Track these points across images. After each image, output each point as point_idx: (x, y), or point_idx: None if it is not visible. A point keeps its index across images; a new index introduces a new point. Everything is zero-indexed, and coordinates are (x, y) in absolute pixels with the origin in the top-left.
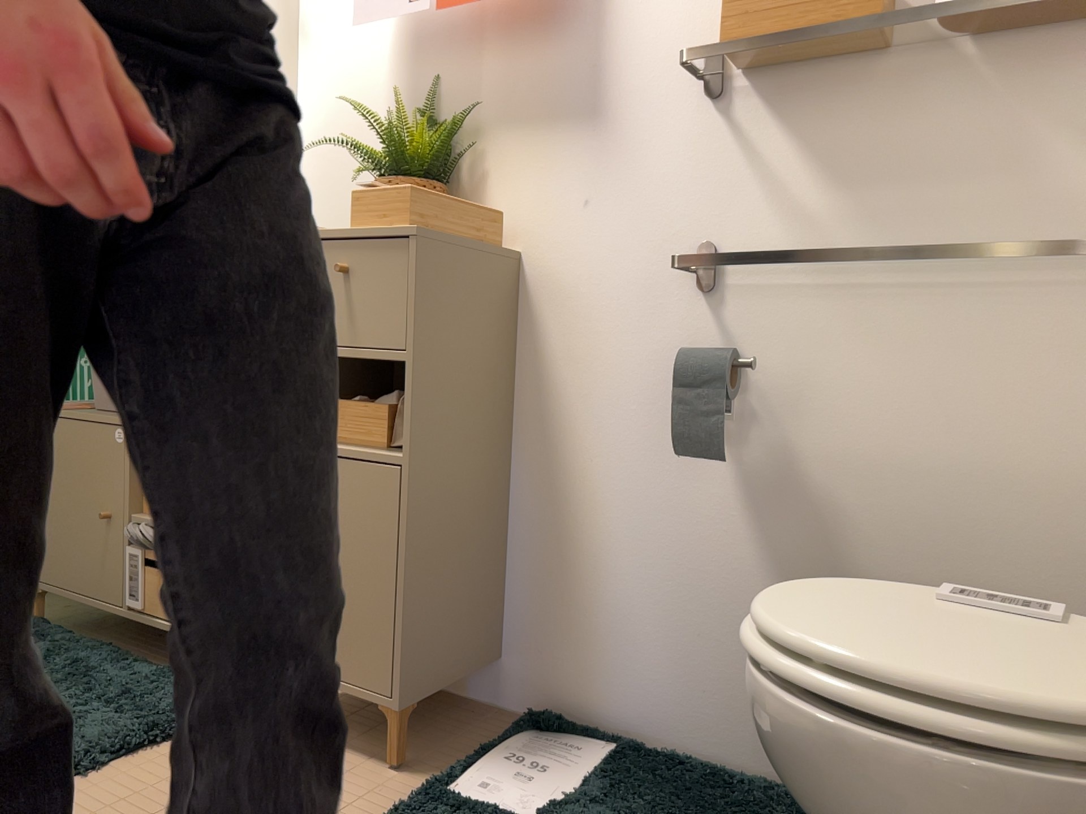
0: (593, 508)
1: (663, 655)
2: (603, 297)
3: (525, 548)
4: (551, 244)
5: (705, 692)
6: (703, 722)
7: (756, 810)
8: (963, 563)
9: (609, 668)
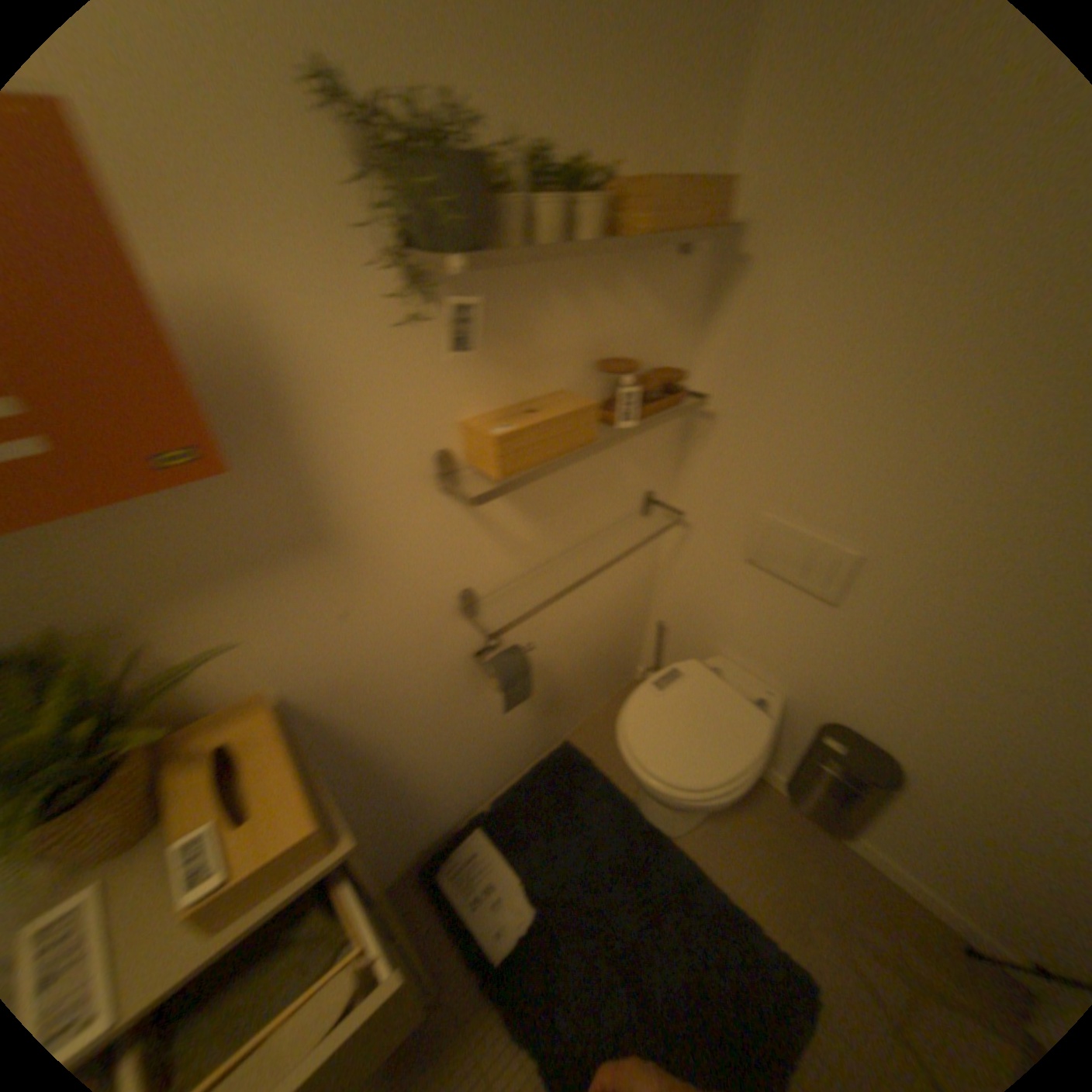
0: (419, 767)
1: (478, 776)
2: (389, 664)
3: (373, 825)
4: (318, 662)
5: (501, 767)
6: (501, 776)
7: (559, 787)
8: (591, 642)
9: (450, 808)
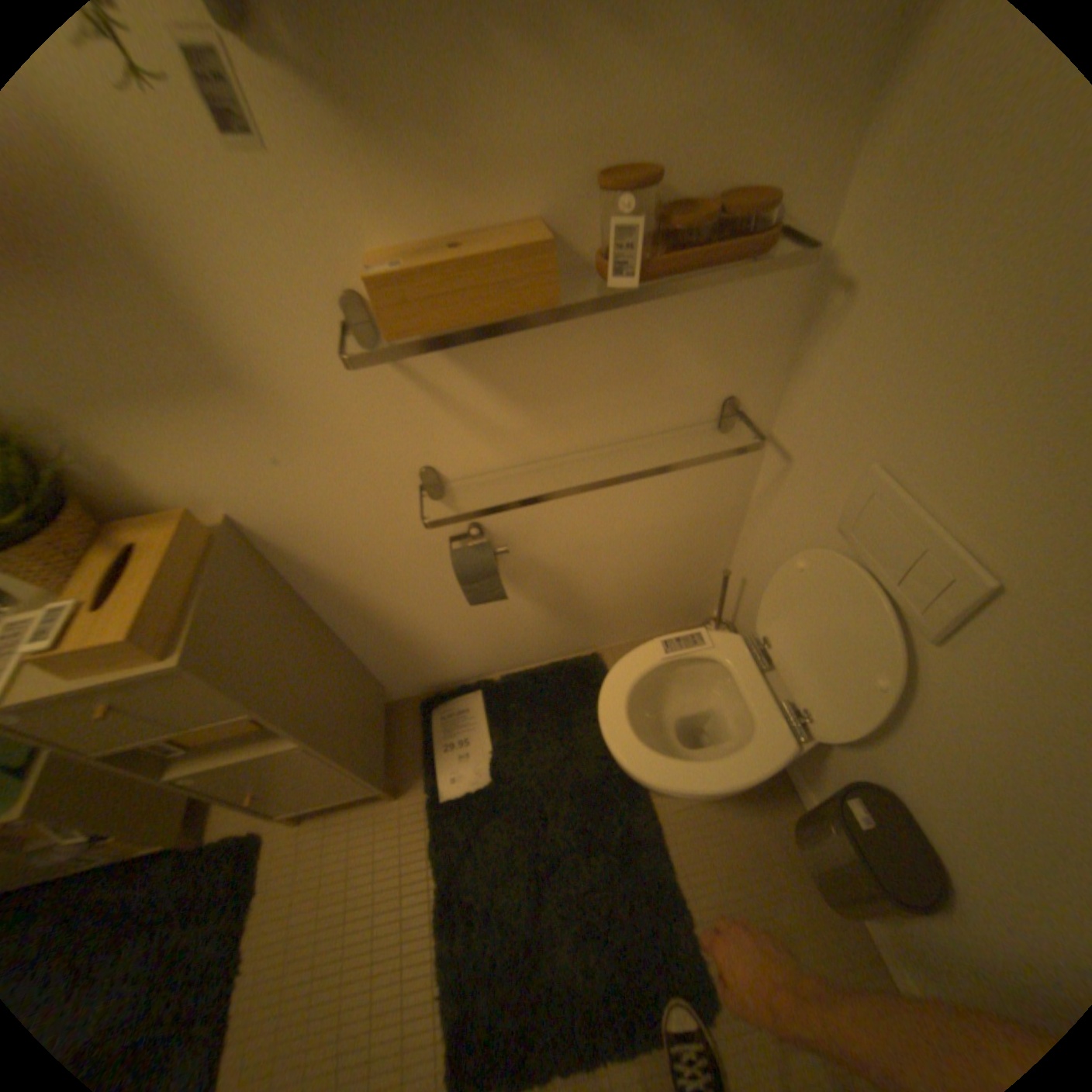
0: (406, 620)
1: (482, 649)
2: (341, 521)
3: (367, 650)
4: (256, 499)
5: (510, 649)
6: (513, 657)
7: (564, 690)
8: (628, 565)
9: (453, 664)
